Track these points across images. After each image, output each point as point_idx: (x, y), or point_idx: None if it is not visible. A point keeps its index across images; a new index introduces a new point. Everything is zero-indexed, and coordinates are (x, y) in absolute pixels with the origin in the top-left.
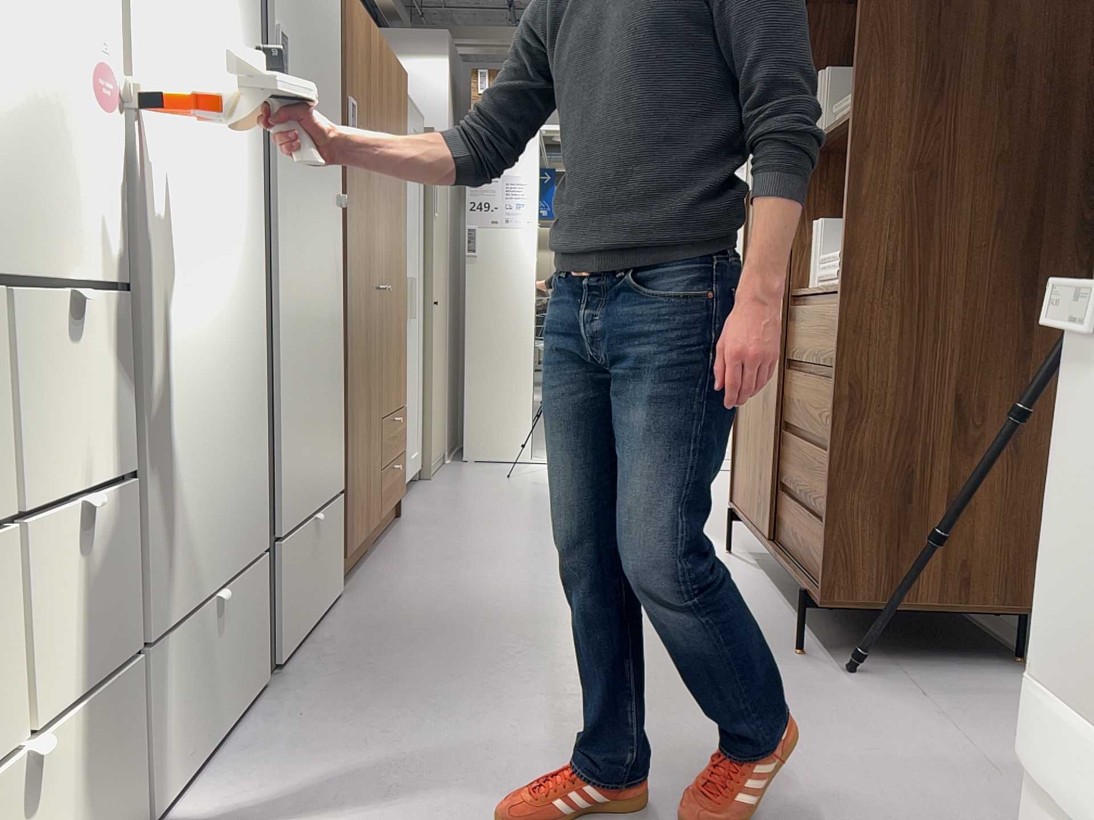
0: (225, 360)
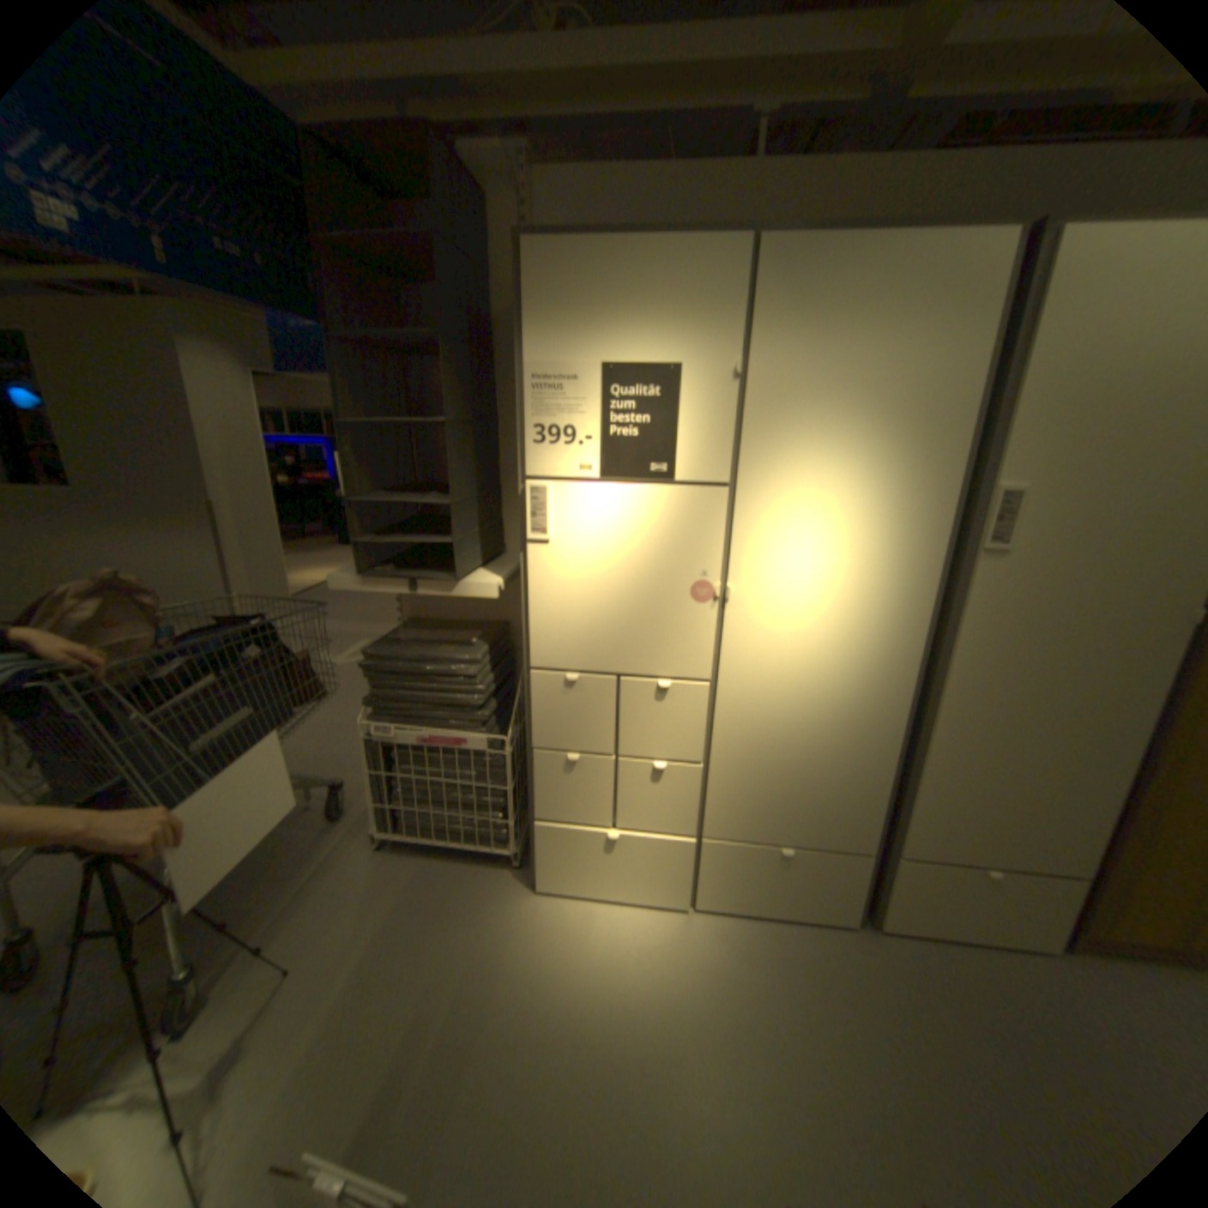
0: (832, 731)
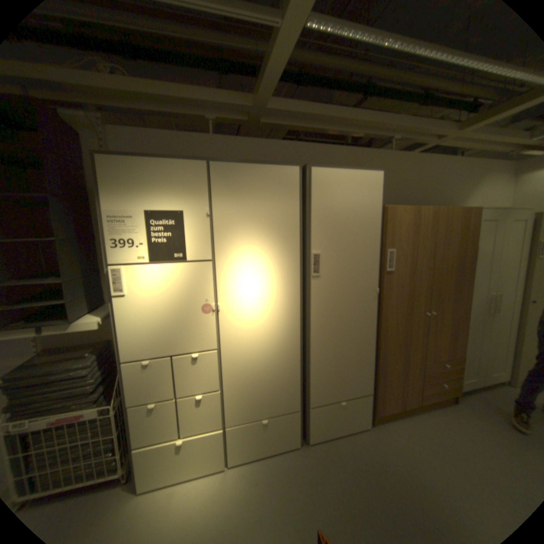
0: (272, 359)
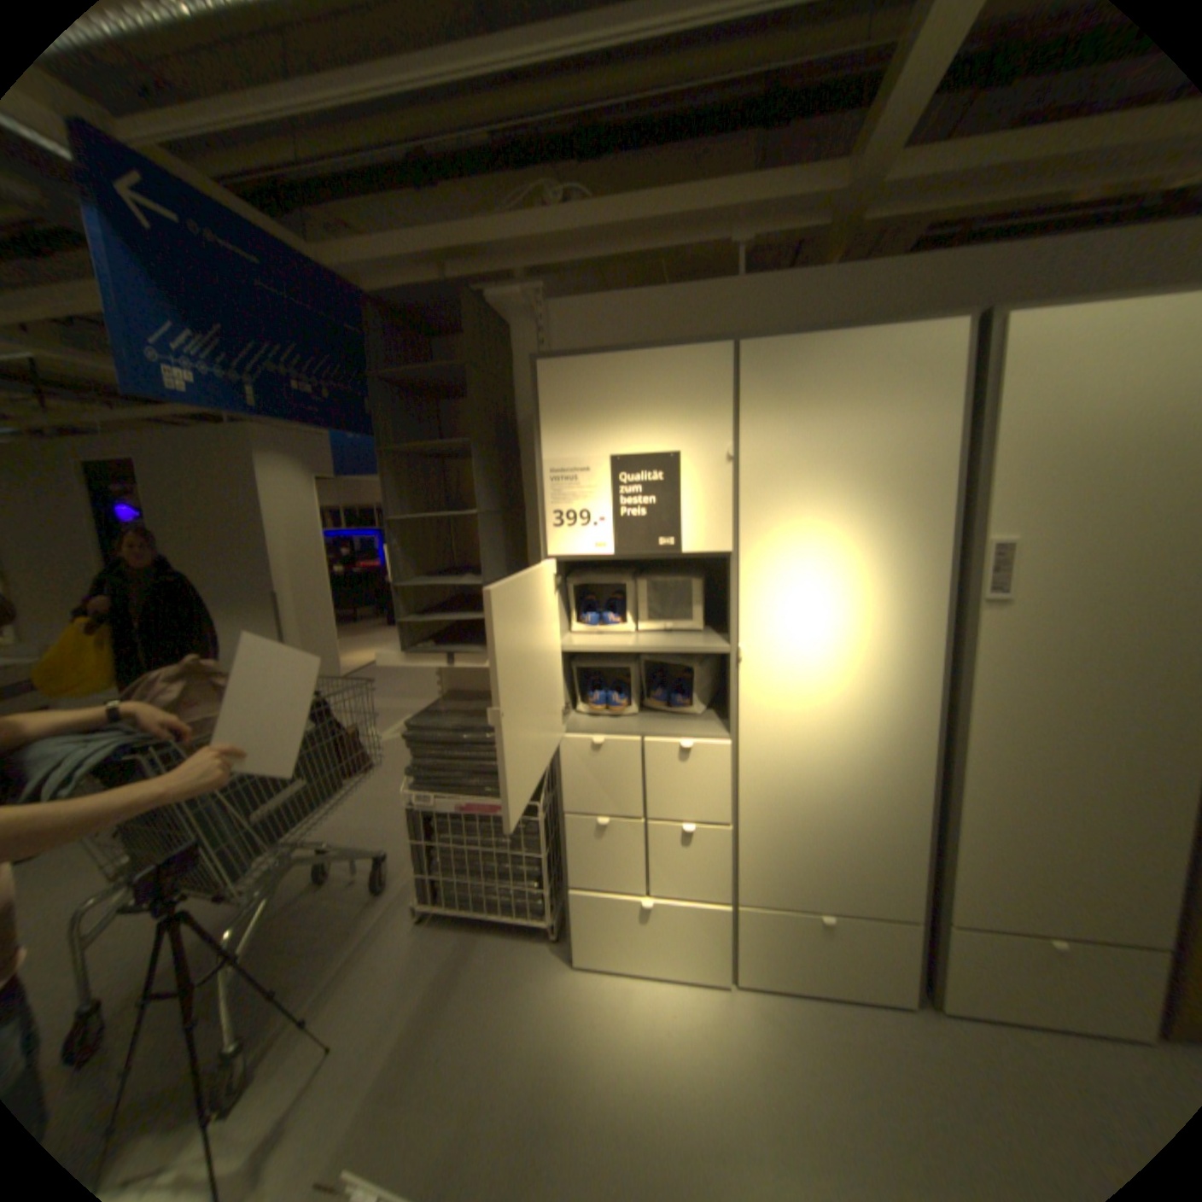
0: (859, 788)
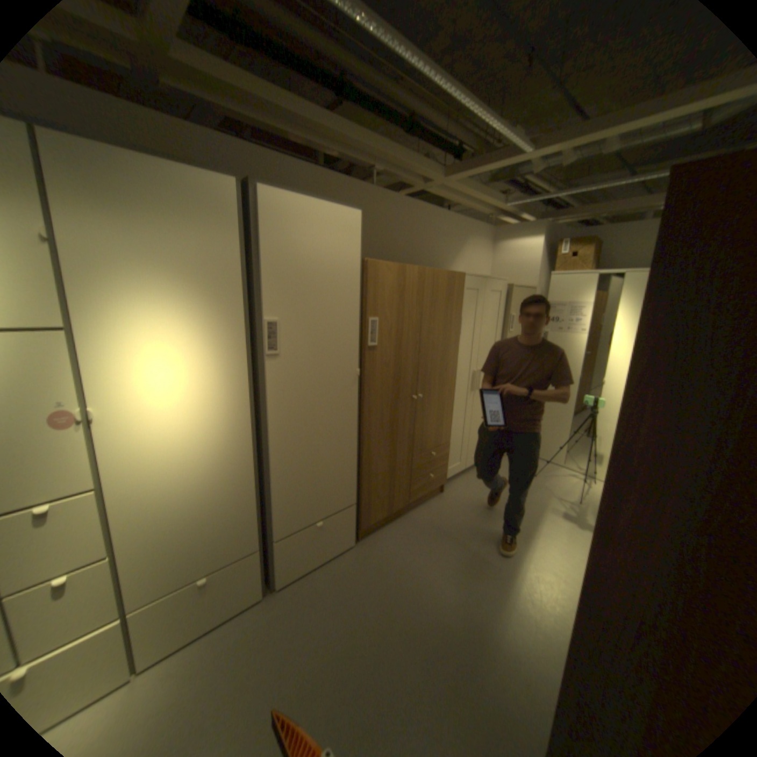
0: (208, 487)
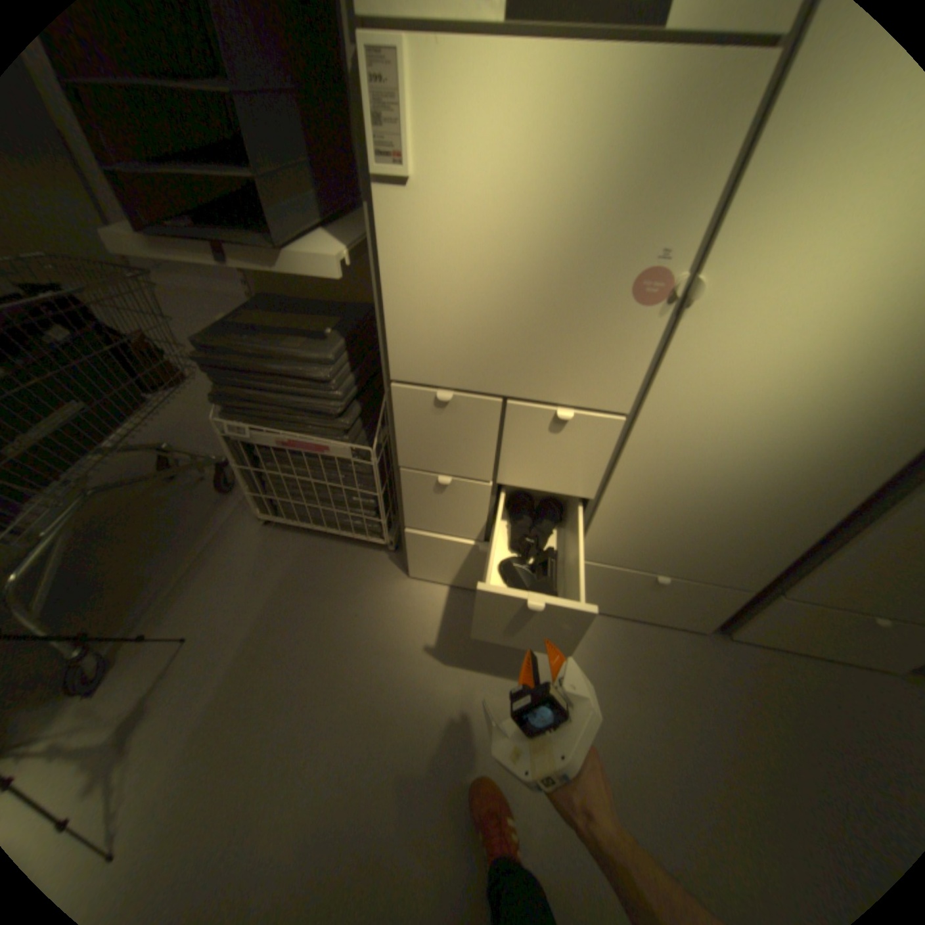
0: (772, 484)
